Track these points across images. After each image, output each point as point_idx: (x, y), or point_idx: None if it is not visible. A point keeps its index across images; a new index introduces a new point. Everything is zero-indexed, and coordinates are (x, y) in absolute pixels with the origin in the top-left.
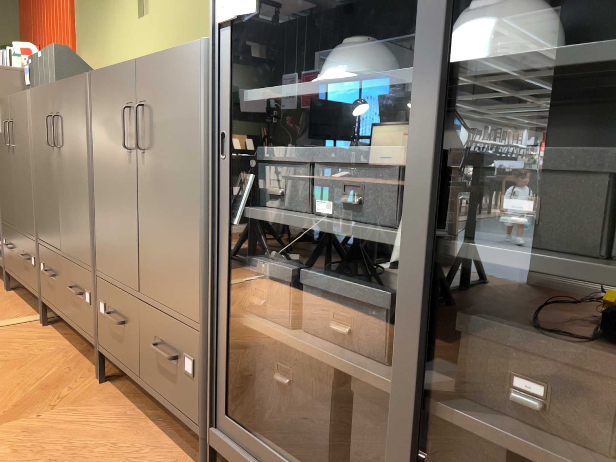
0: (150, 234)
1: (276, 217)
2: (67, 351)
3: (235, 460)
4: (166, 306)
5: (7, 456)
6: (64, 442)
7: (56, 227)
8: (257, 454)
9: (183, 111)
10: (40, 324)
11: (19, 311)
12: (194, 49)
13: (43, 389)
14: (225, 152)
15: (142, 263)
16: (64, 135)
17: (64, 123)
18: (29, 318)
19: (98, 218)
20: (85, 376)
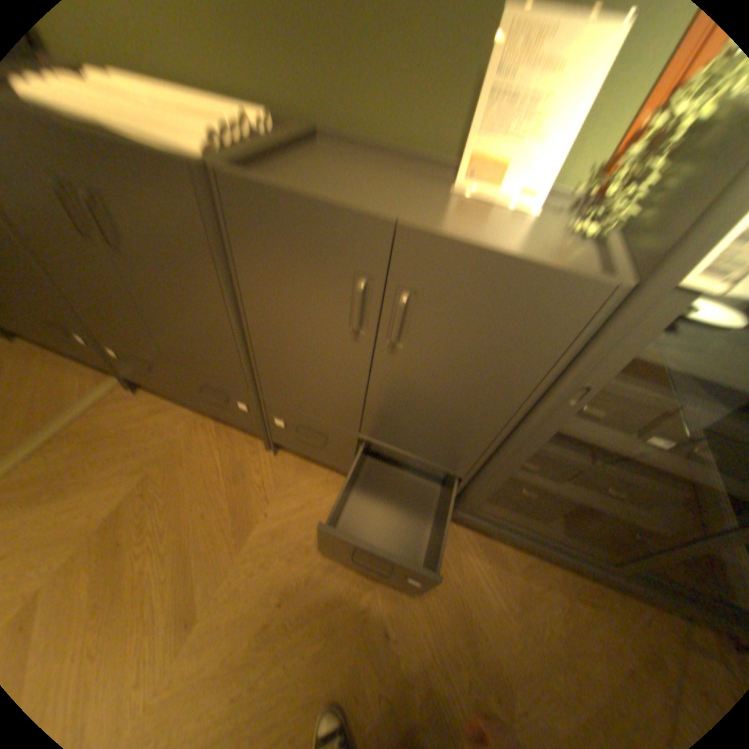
0: (390, 407)
1: (601, 442)
2: (198, 421)
3: (482, 526)
4: (409, 453)
5: (284, 562)
6: (311, 528)
7: (139, 329)
8: (505, 527)
9: (517, 343)
10: (127, 390)
11: (72, 374)
12: (590, 288)
13: (232, 479)
14: (575, 400)
15: (370, 420)
16: (125, 229)
17: (115, 209)
18: (103, 385)
19: (264, 359)
20: (251, 448)
